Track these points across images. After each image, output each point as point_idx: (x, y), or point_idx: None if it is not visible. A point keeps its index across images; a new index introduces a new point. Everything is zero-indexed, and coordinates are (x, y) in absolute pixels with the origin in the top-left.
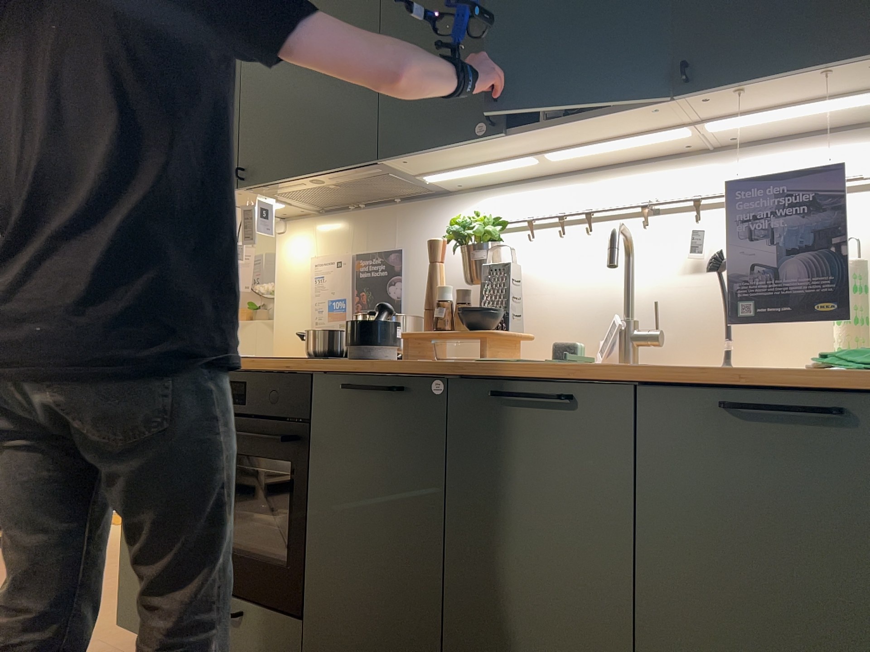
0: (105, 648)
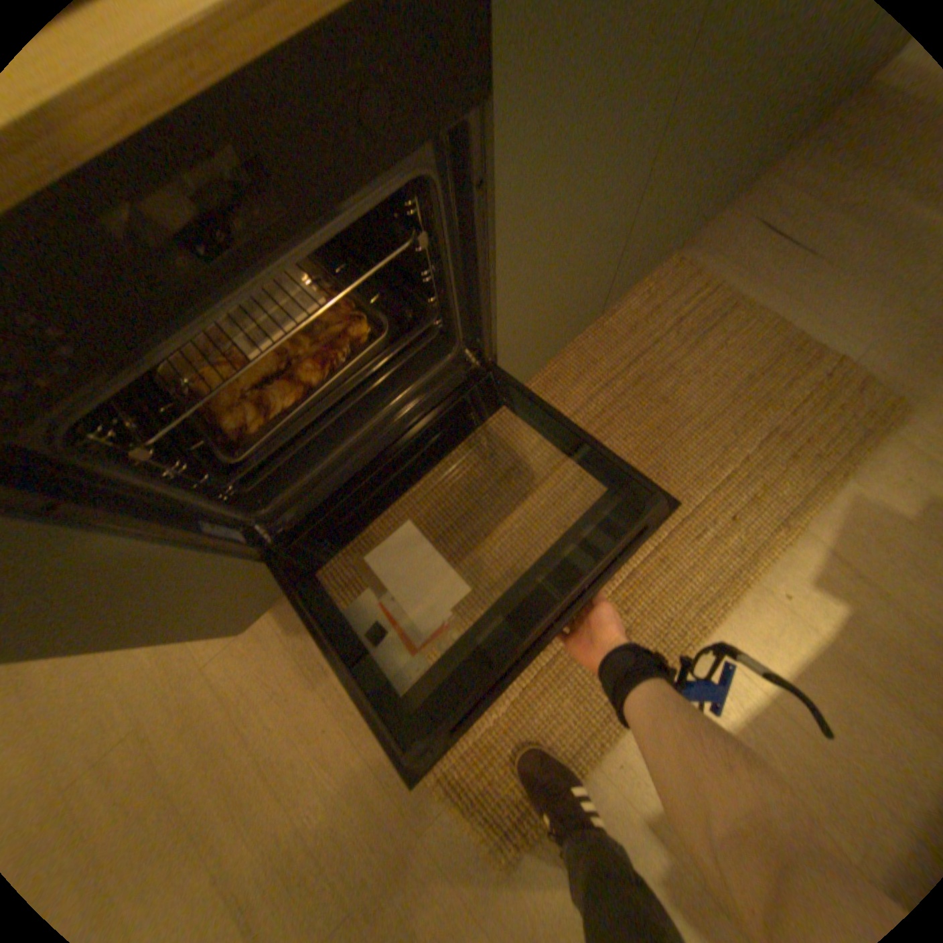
0: (226, 652)
